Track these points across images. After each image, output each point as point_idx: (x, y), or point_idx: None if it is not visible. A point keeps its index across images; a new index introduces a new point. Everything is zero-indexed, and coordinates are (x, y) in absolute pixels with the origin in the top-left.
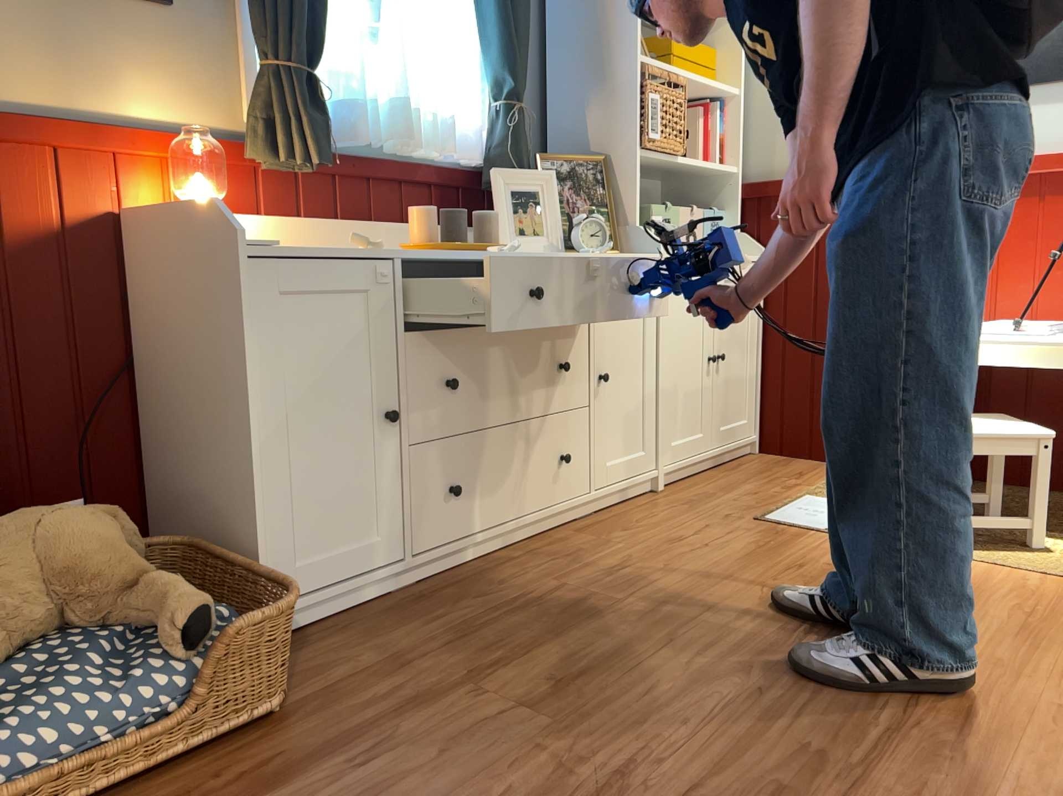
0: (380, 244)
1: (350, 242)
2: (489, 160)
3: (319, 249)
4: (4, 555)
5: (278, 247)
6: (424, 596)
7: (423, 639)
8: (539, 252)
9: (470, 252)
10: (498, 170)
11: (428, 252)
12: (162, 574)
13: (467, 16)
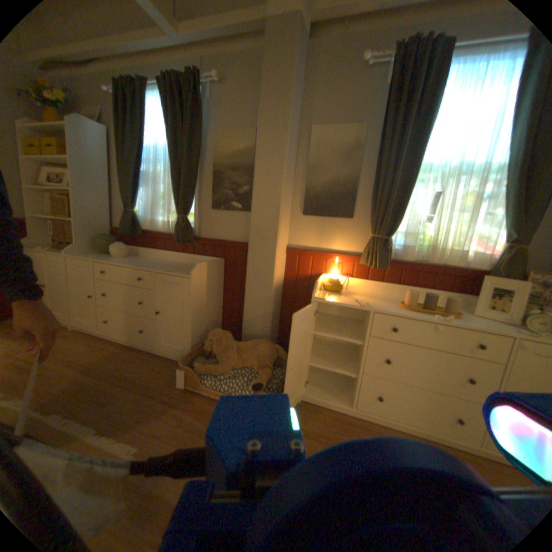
0: (369, 305)
1: (357, 302)
2: (494, 270)
3: (346, 302)
4: (250, 349)
5: (331, 299)
6: (353, 425)
7: (327, 436)
8: (471, 325)
9: (426, 315)
10: (495, 276)
11: (406, 310)
12: (269, 370)
13: (499, 203)
